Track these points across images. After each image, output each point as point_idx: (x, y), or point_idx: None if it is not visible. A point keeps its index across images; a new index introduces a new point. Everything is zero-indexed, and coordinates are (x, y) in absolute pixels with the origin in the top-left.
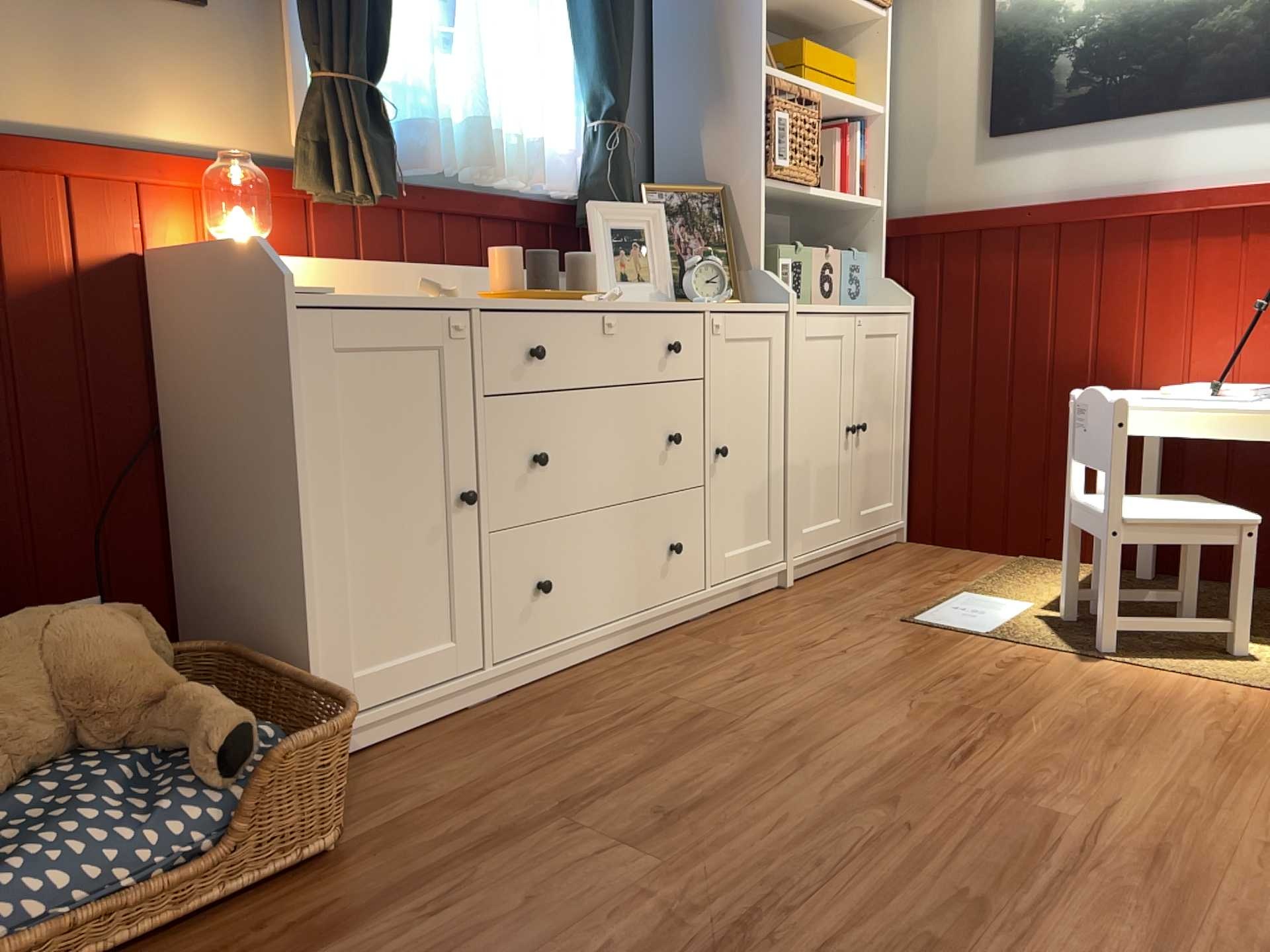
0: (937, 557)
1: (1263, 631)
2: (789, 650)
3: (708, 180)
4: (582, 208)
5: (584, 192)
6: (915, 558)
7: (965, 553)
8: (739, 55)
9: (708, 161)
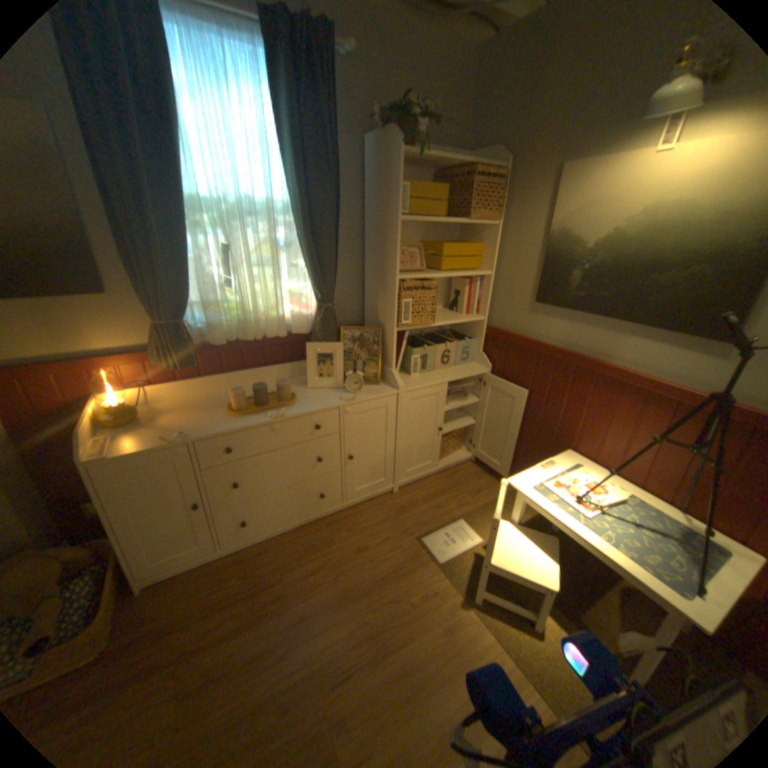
0: (477, 481)
1: (571, 612)
2: (352, 551)
3: (379, 320)
4: (312, 338)
5: (313, 331)
6: (466, 479)
7: (492, 480)
8: (389, 268)
9: (379, 312)
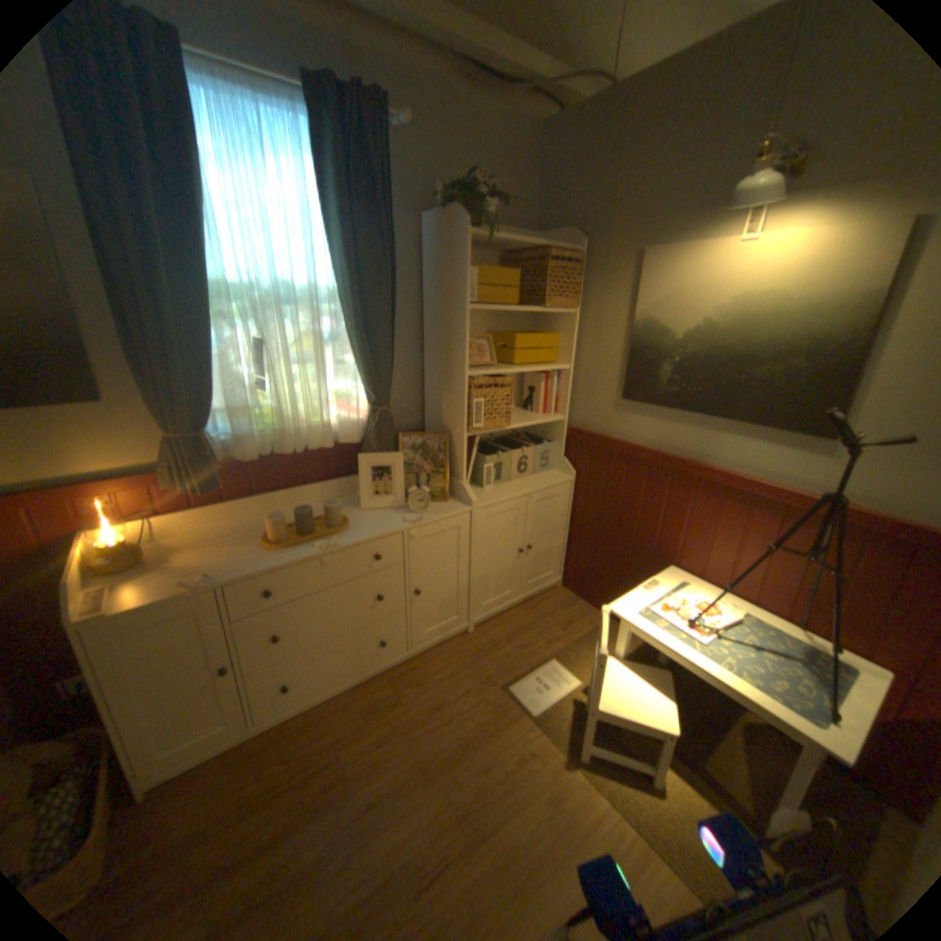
0: (566, 610)
1: (692, 760)
2: (425, 712)
3: (444, 425)
4: (364, 448)
5: (365, 440)
6: (553, 609)
7: (584, 608)
8: (456, 363)
9: (444, 414)
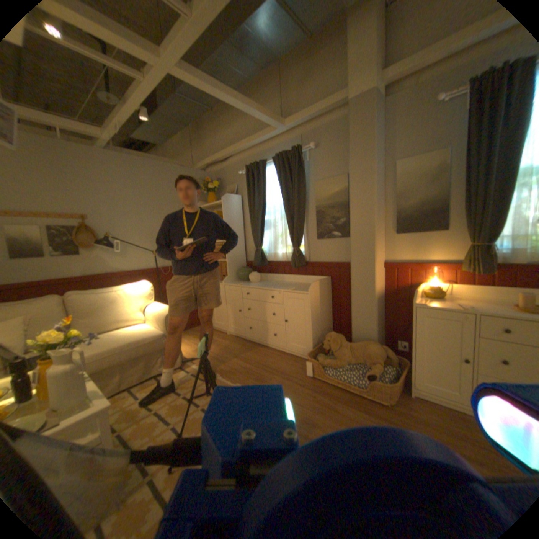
0: None
1: None
2: None
3: None
4: None
5: None
6: None
7: None
8: None
9: None
